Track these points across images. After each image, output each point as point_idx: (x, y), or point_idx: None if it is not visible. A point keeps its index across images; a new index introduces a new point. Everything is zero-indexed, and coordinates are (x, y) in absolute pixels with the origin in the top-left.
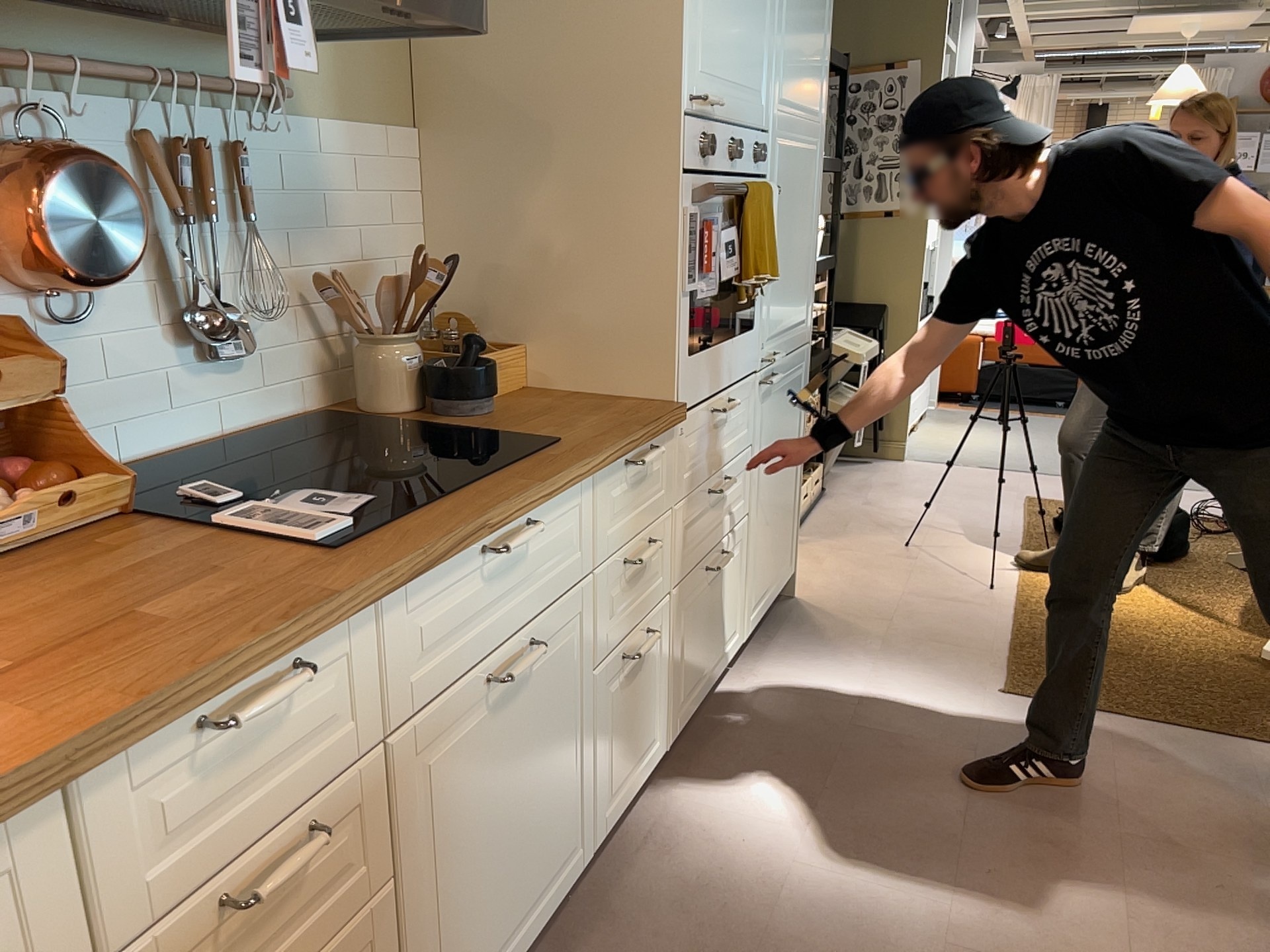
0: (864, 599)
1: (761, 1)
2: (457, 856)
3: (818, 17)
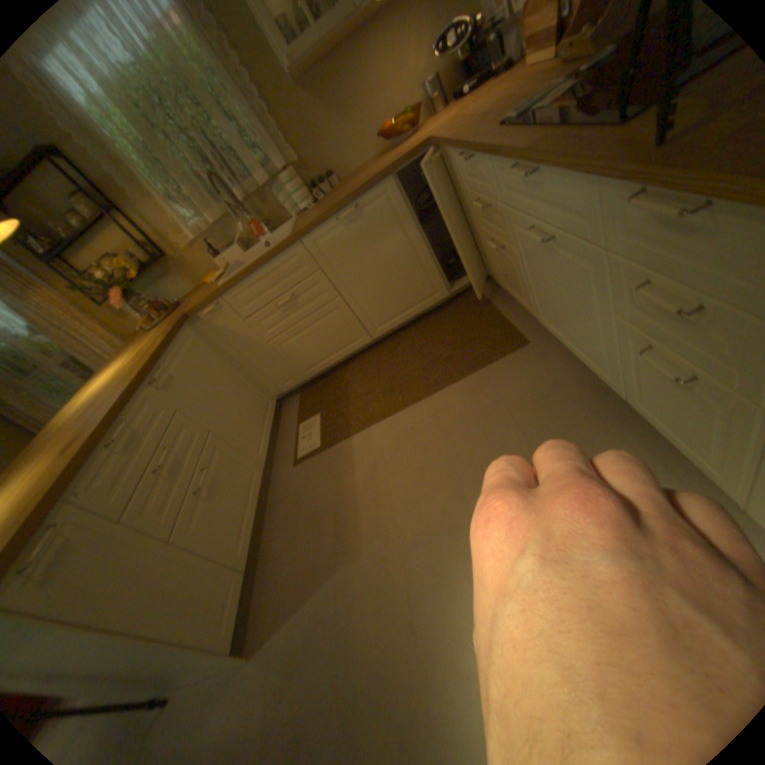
0: None
1: None
2: (538, 275)
3: None
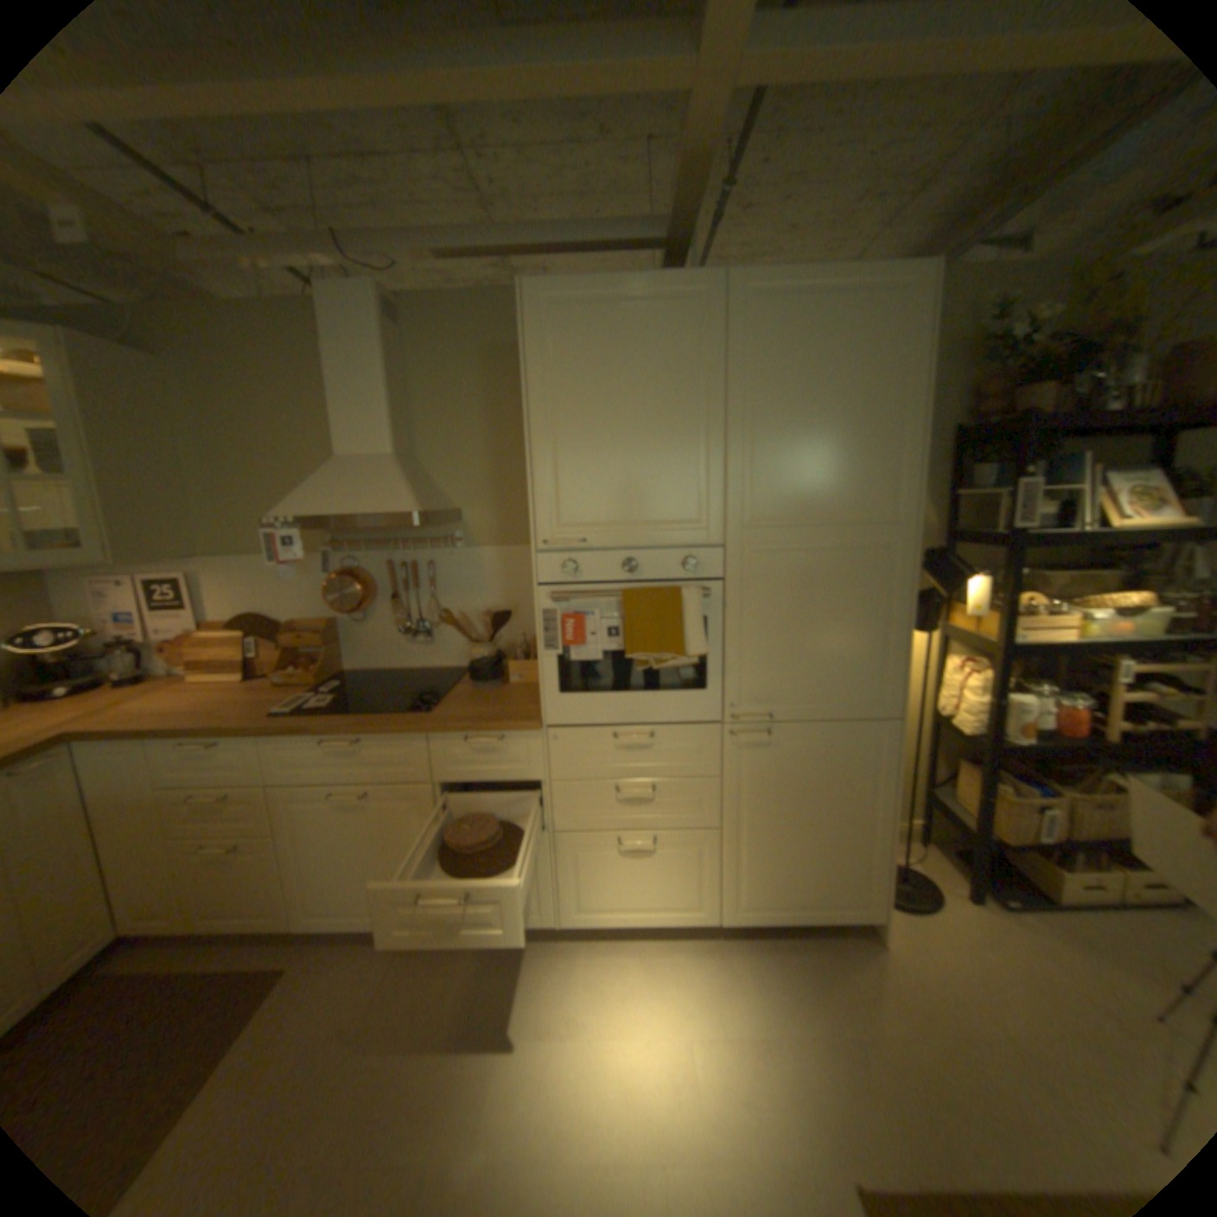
0: (949, 1007)
1: (680, 456)
2: (316, 856)
3: (865, 431)
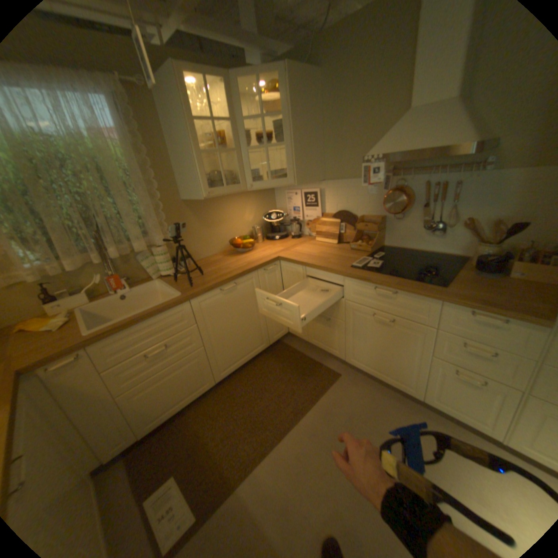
0: None
1: None
2: (362, 336)
3: None
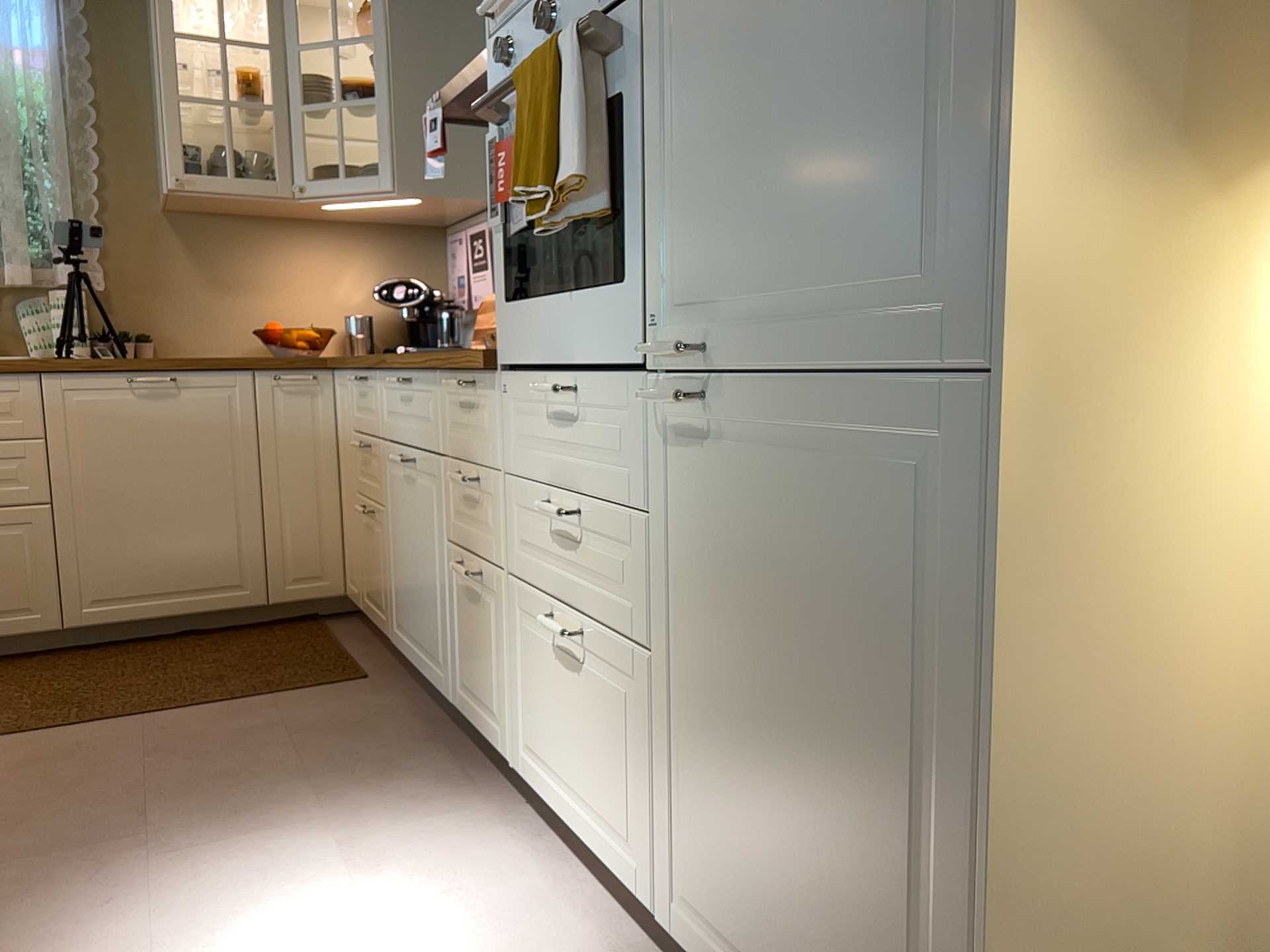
0: None
1: None
2: (398, 540)
3: None
